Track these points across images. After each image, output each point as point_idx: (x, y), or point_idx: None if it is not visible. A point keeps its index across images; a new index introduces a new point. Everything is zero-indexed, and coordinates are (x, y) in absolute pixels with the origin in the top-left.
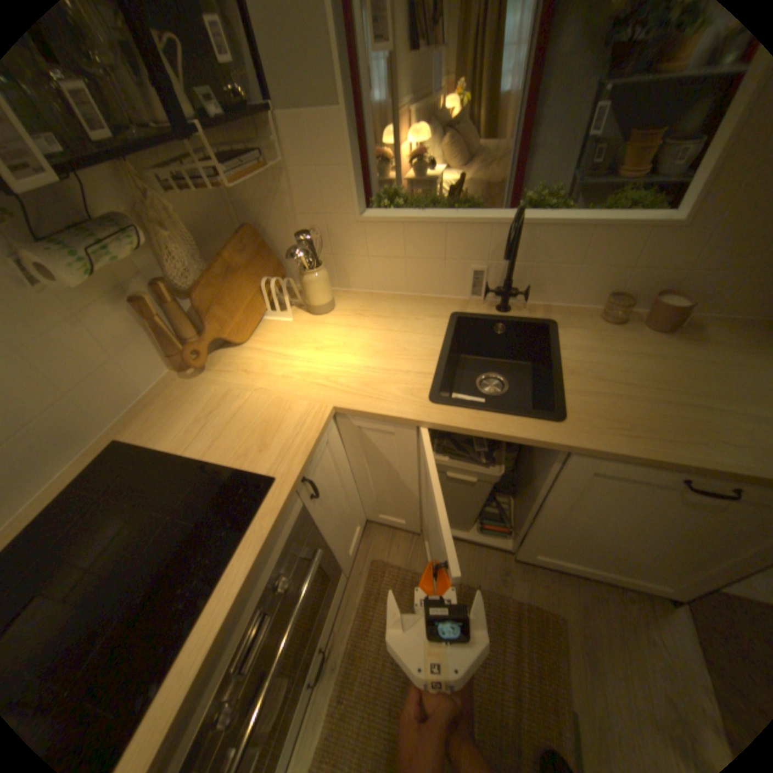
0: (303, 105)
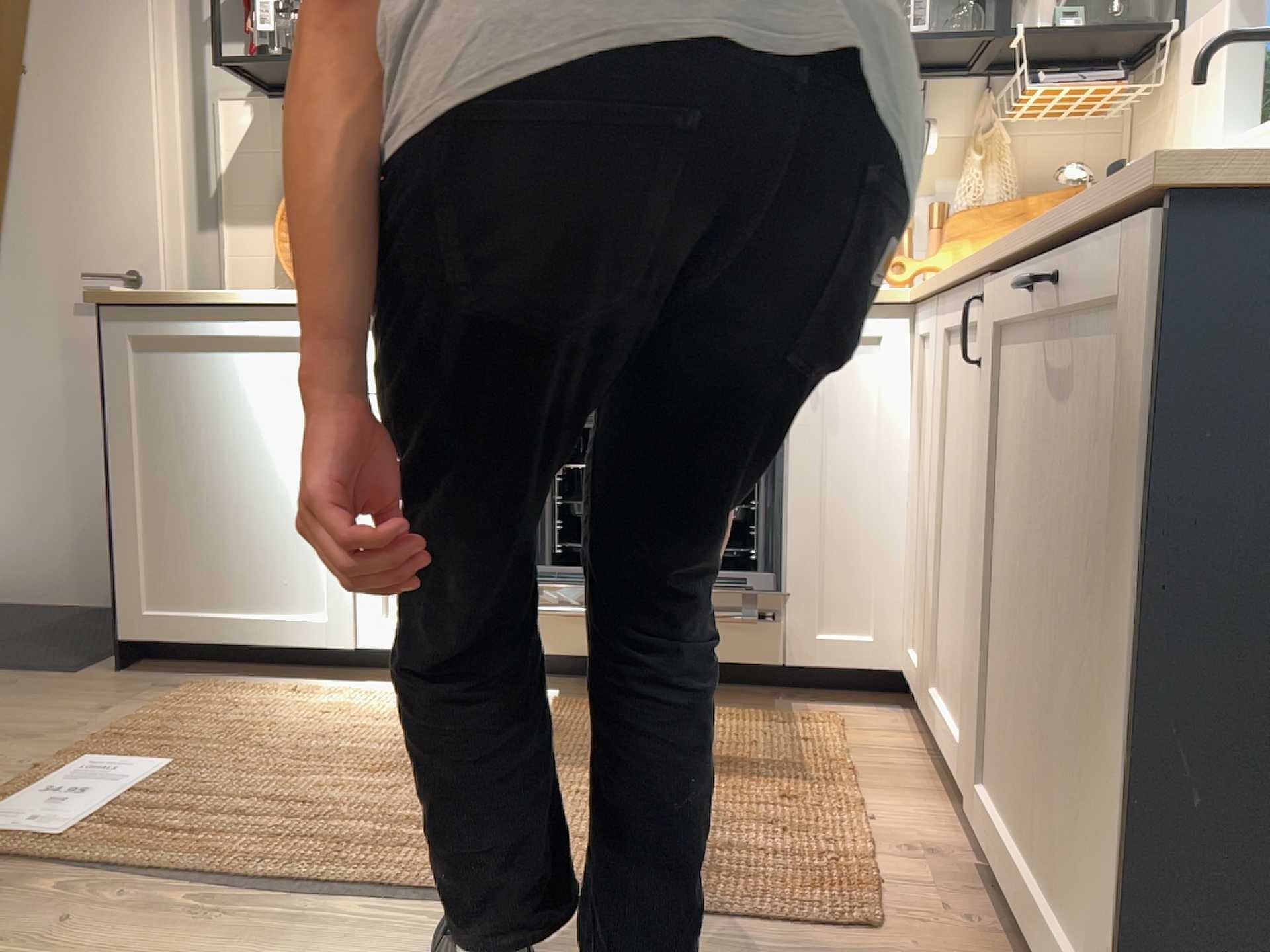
0: (1202, 14)
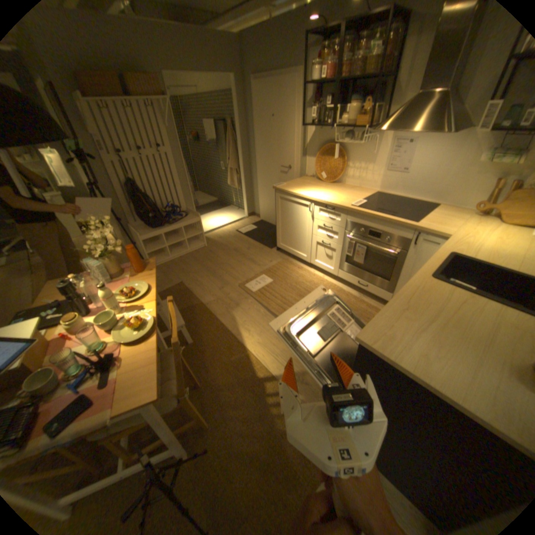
0: None
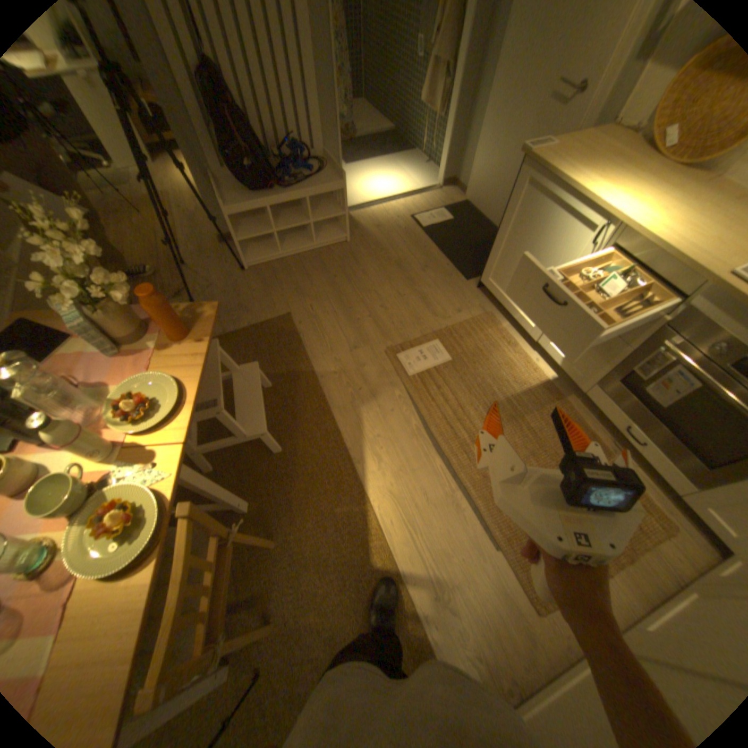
0: None
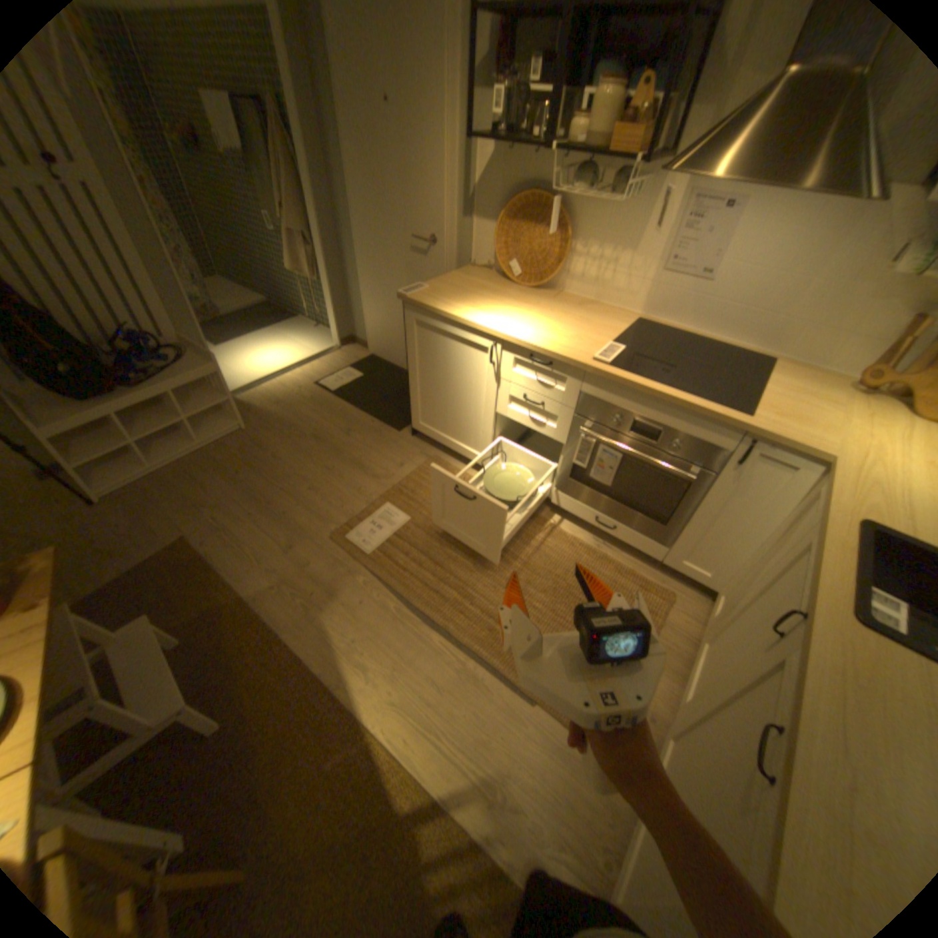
0: None
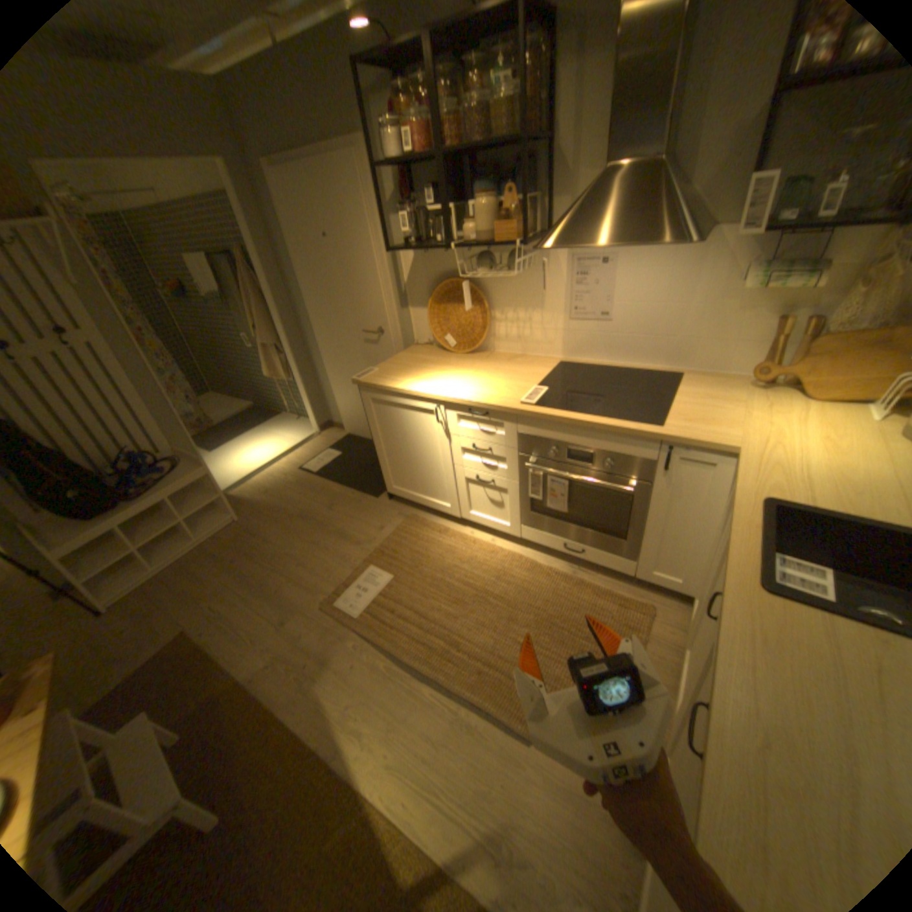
0: None
